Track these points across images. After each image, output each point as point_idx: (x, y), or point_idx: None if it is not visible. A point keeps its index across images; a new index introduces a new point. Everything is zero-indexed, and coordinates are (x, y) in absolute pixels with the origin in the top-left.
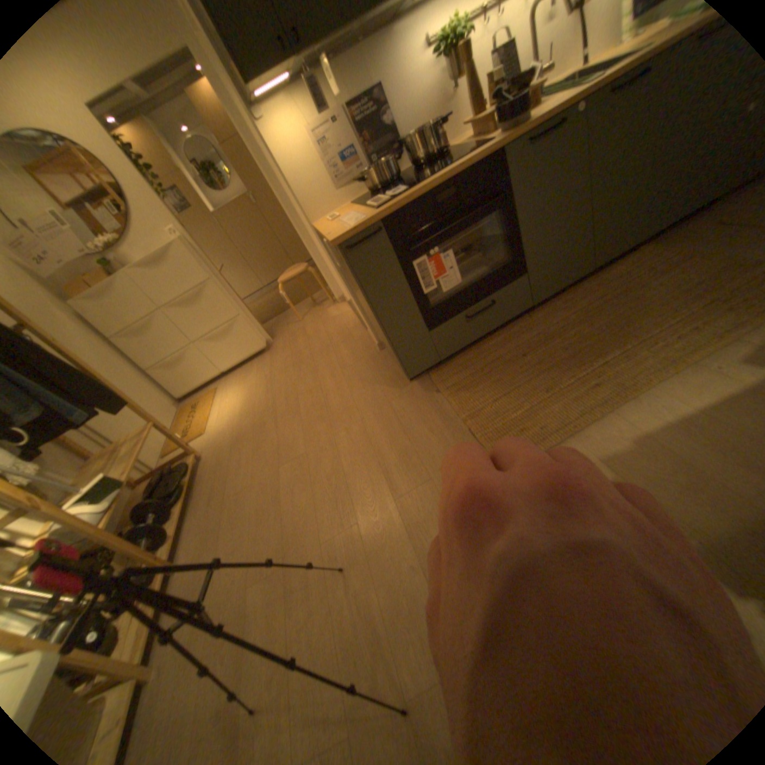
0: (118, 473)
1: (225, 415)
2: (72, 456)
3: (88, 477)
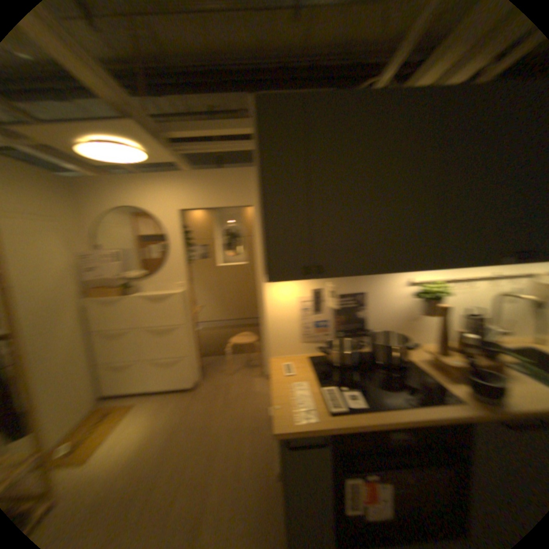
0: None
1: (119, 453)
2: None
3: None
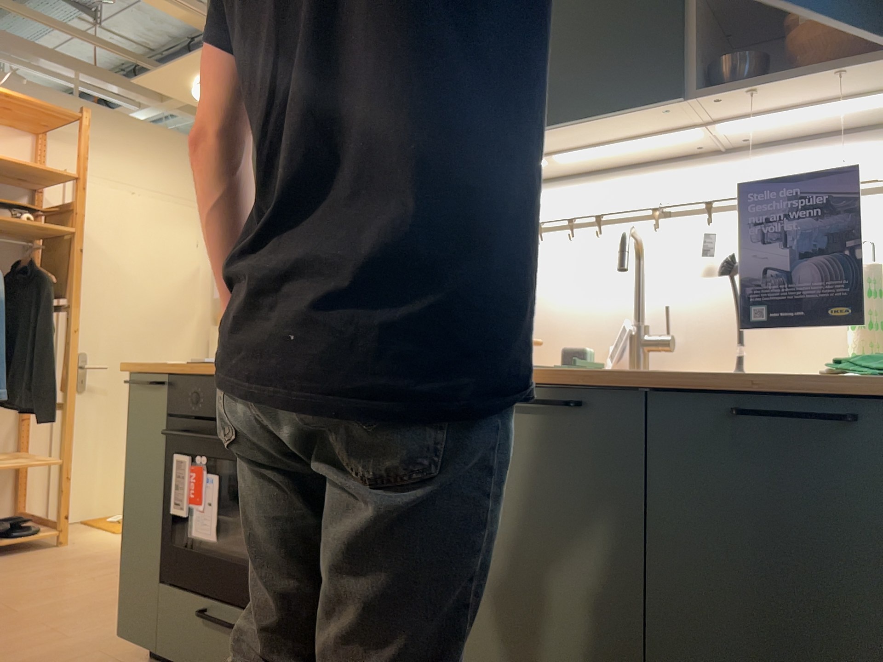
0: None
1: None
2: (12, 439)
3: None
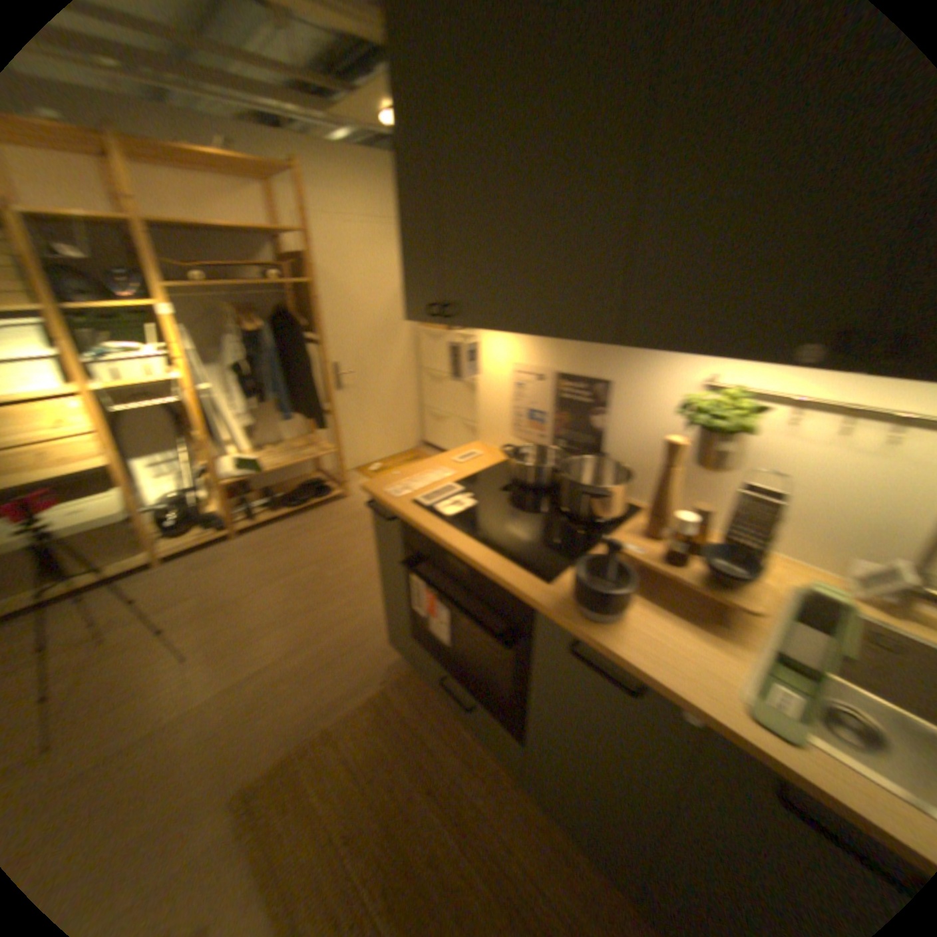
0: (274, 466)
1: None
2: (301, 428)
3: (282, 449)
